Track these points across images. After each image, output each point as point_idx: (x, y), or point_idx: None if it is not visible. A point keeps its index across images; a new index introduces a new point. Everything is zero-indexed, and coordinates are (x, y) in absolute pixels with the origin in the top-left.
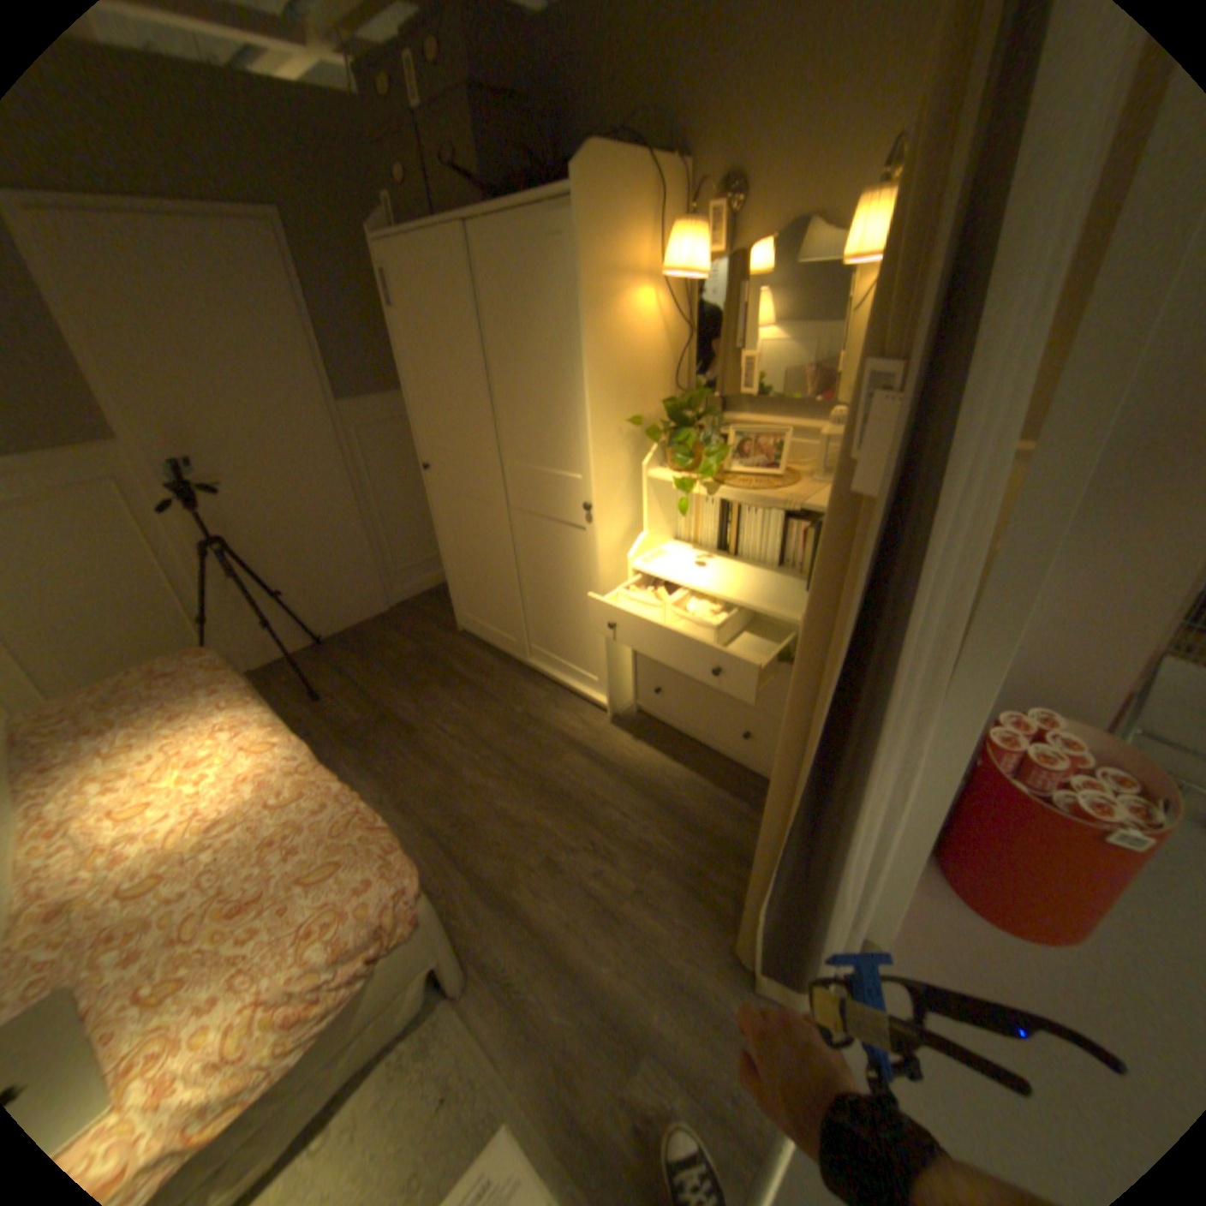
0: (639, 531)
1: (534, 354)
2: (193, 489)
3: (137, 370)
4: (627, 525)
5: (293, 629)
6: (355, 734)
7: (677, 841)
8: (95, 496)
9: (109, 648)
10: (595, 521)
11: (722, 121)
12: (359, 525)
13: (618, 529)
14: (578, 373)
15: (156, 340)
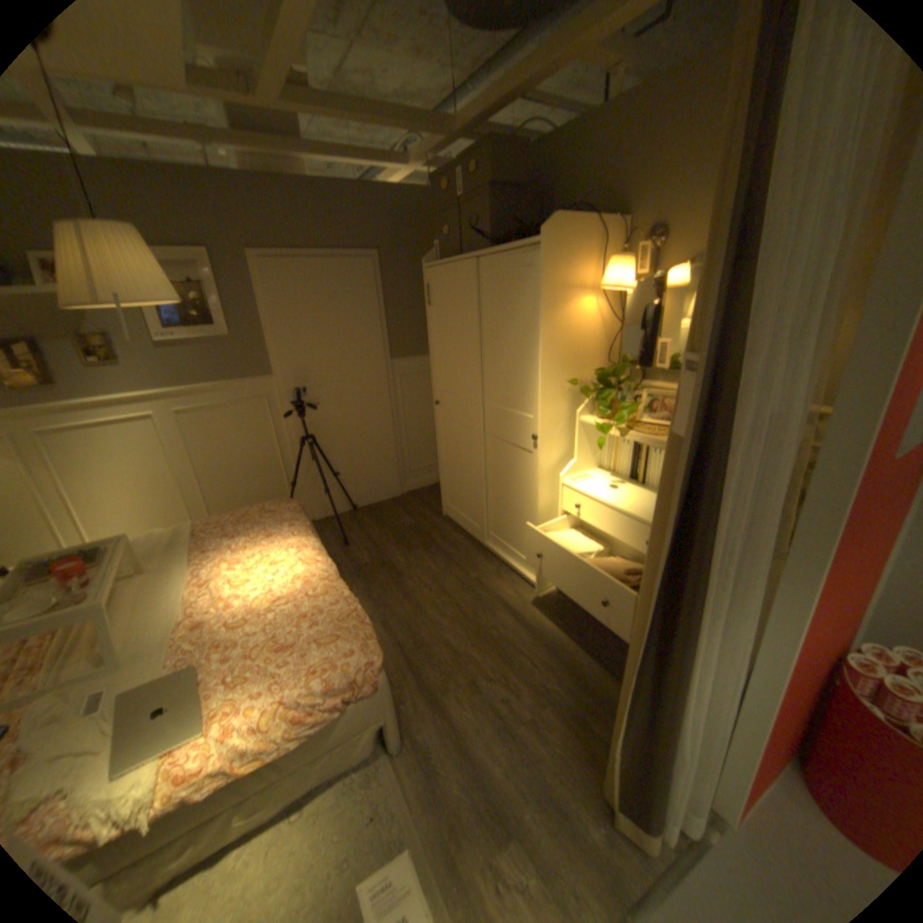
0: (571, 458)
1: (511, 337)
2: (304, 406)
3: (290, 338)
4: (562, 453)
5: (342, 499)
6: (365, 571)
7: (571, 694)
8: (256, 406)
9: (244, 493)
10: (539, 448)
11: (652, 192)
12: (392, 437)
13: (555, 455)
14: (536, 349)
15: (302, 323)
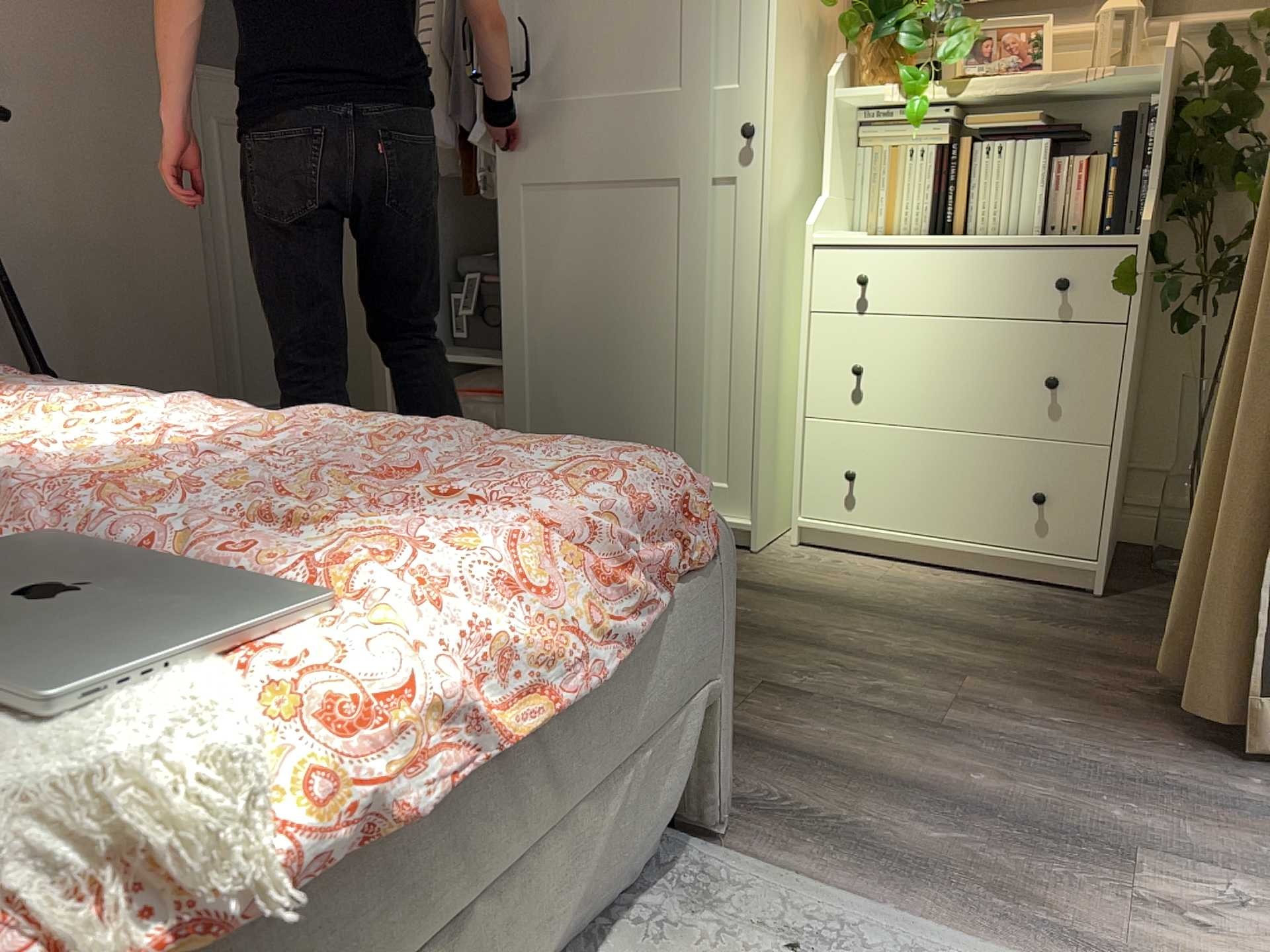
0: (807, 202)
1: None
2: None
3: None
4: (796, 179)
5: None
6: None
7: (983, 654)
8: None
9: None
10: (760, 153)
11: None
12: (204, 291)
13: (788, 178)
14: None
15: None
